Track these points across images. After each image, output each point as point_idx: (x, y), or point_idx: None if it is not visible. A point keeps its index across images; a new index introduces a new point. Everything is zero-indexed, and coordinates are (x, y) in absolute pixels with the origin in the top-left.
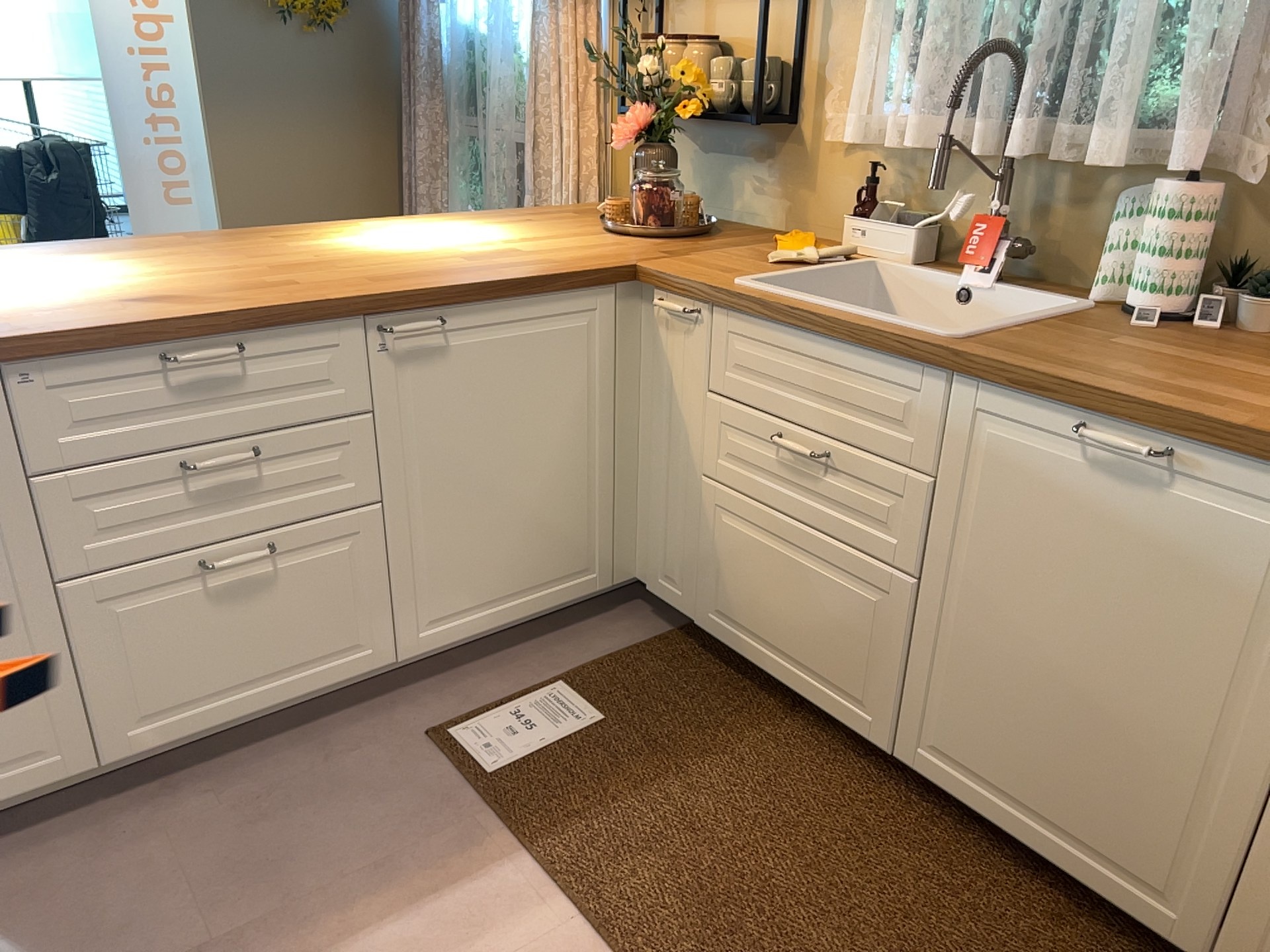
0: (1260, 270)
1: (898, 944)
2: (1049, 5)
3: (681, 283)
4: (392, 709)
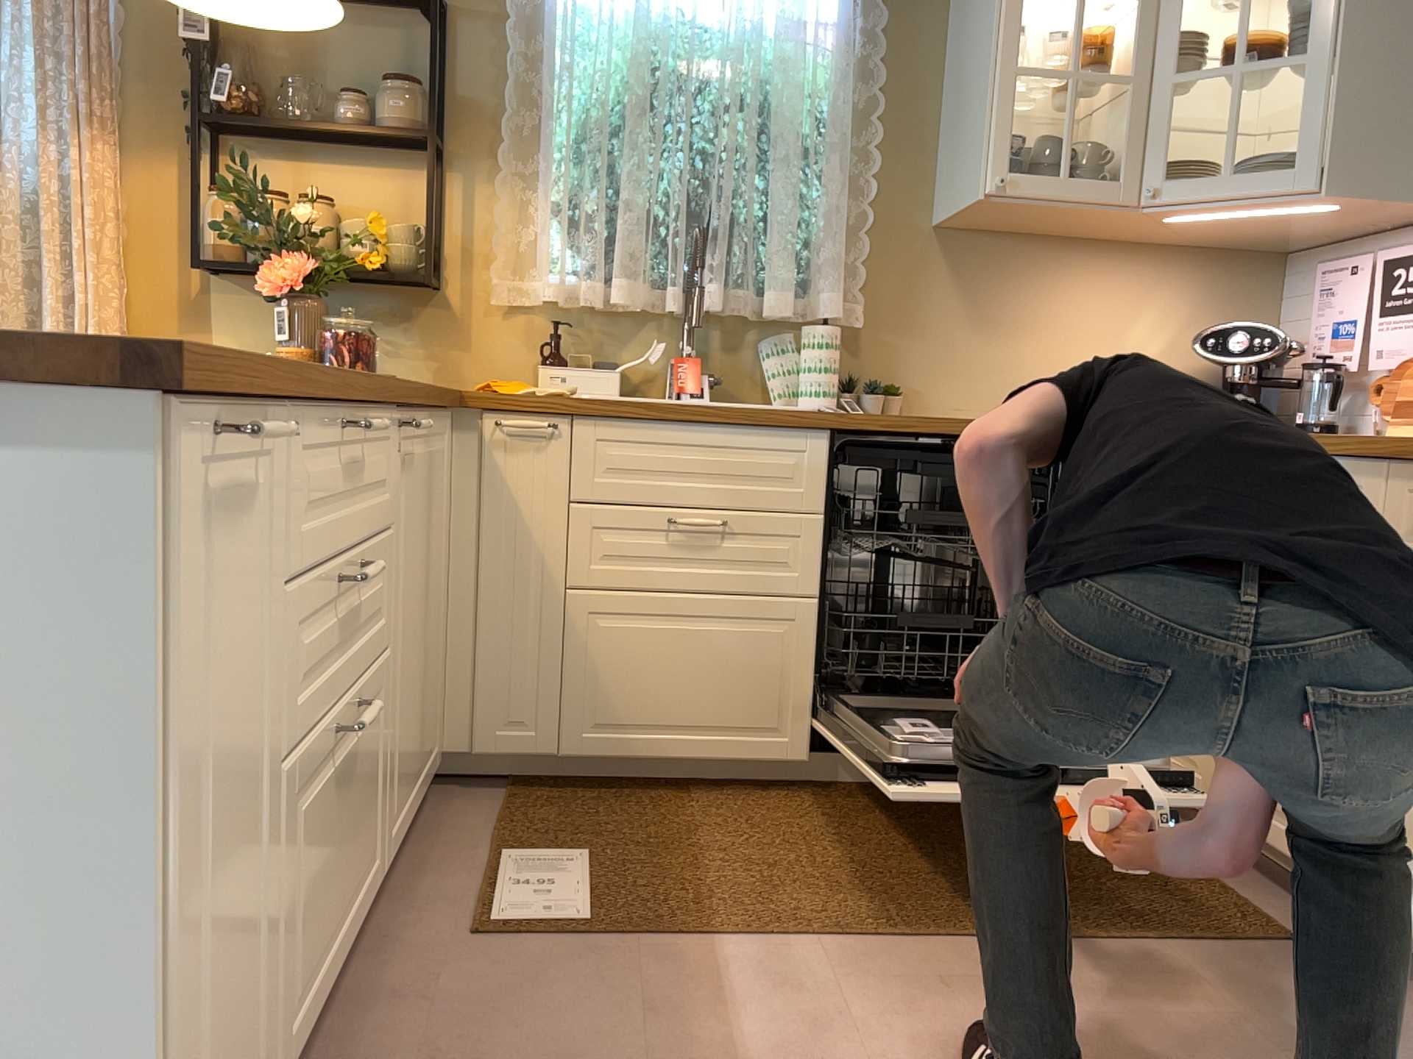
0: (858, 380)
1: (945, 849)
2: (723, 204)
3: (533, 401)
4: (391, 945)
